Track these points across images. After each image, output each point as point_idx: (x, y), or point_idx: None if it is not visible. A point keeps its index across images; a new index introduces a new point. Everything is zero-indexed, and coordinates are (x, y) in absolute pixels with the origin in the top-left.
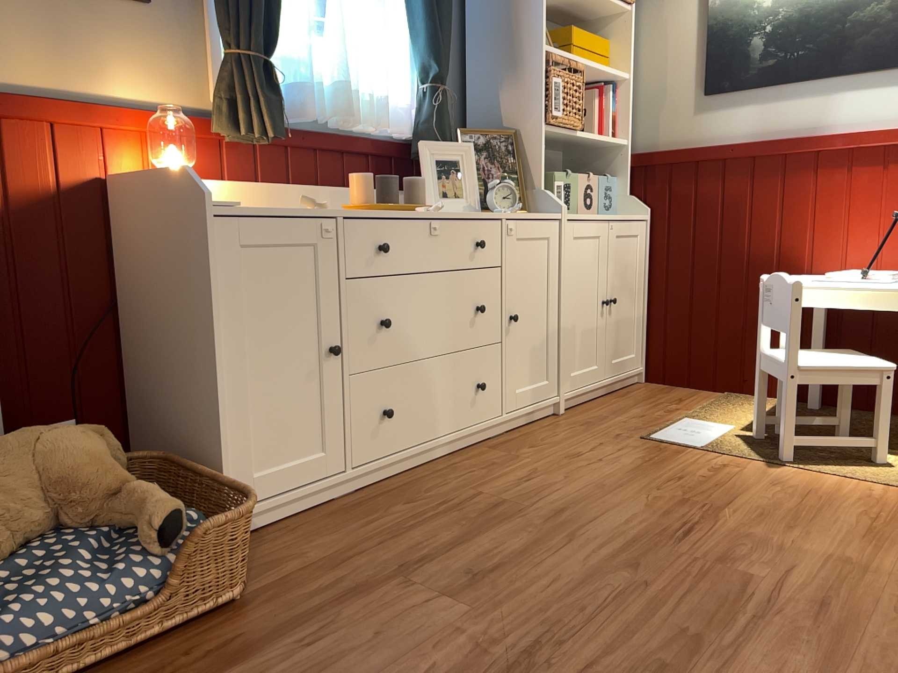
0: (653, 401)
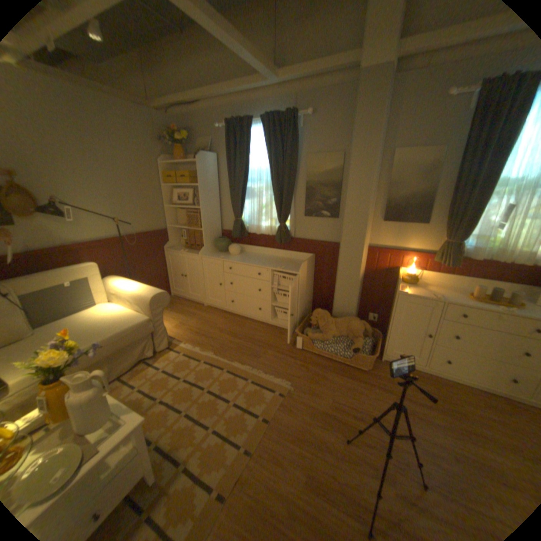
0: None
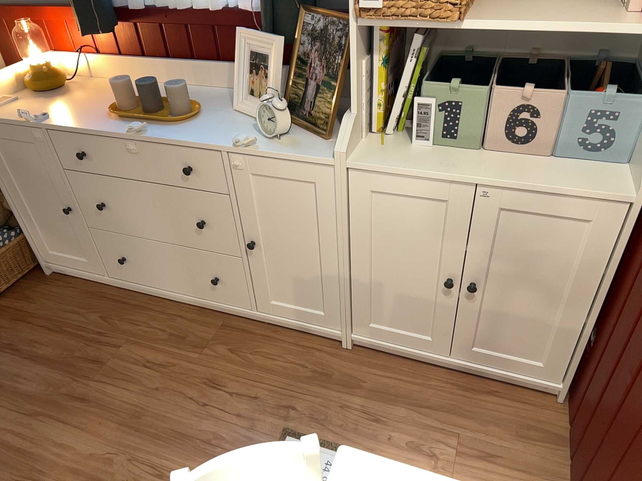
0: (460, 421)
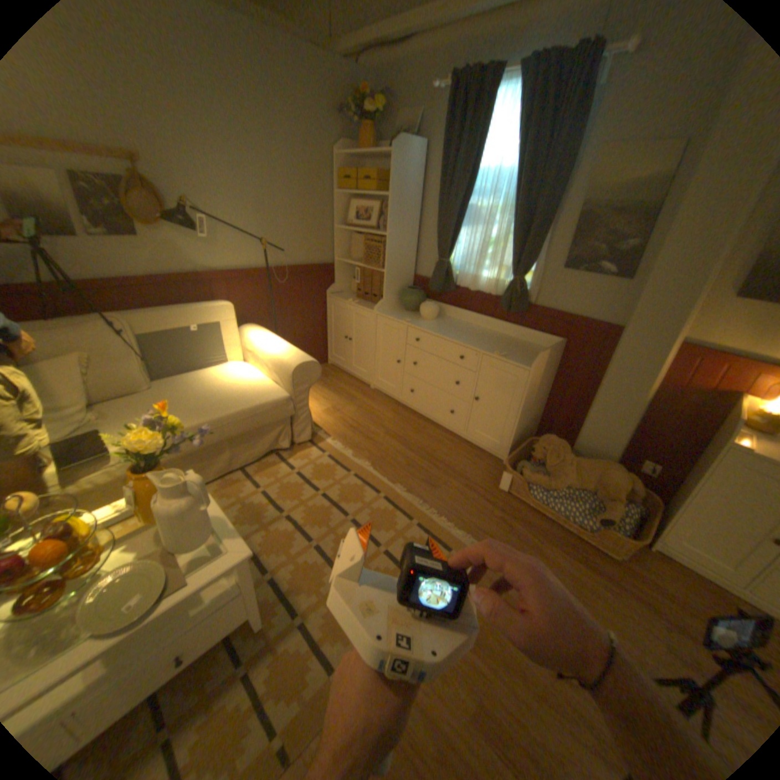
0: None
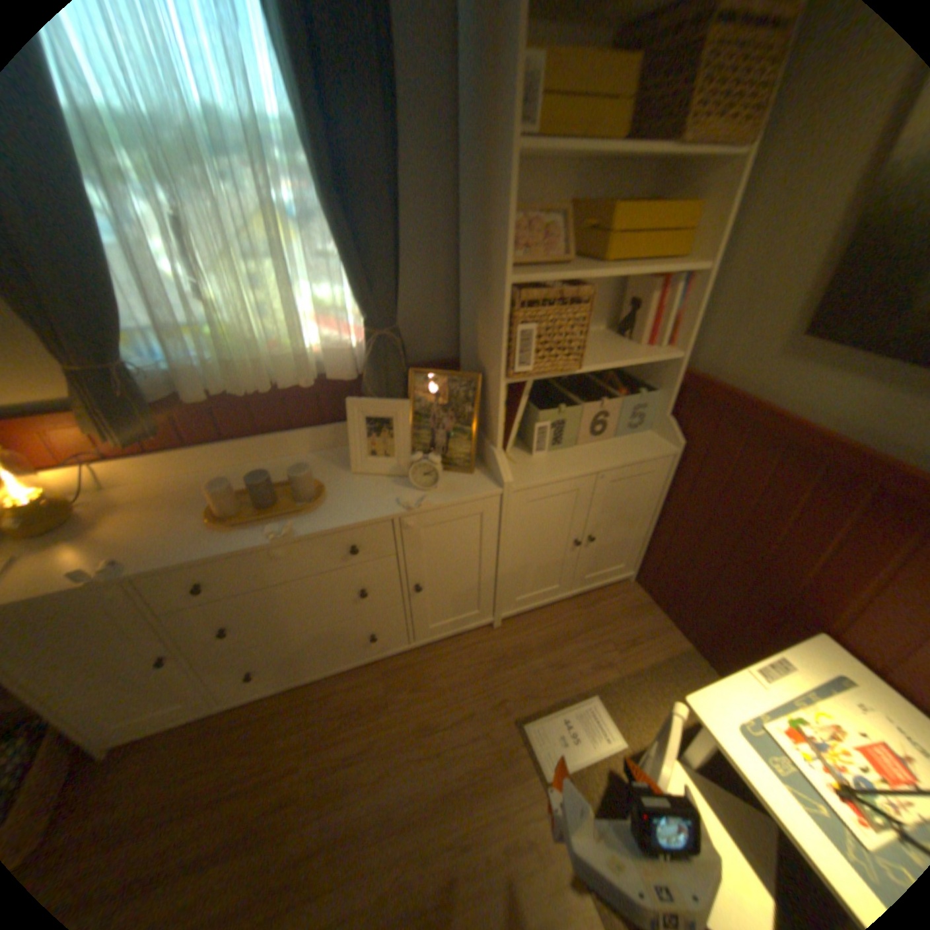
0: (605, 633)
